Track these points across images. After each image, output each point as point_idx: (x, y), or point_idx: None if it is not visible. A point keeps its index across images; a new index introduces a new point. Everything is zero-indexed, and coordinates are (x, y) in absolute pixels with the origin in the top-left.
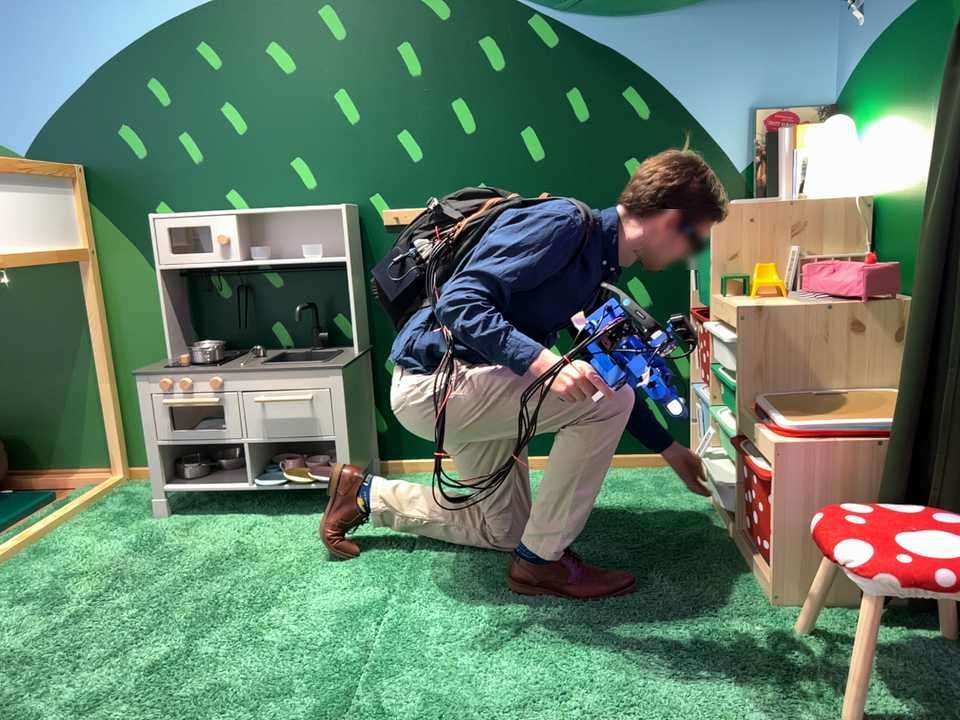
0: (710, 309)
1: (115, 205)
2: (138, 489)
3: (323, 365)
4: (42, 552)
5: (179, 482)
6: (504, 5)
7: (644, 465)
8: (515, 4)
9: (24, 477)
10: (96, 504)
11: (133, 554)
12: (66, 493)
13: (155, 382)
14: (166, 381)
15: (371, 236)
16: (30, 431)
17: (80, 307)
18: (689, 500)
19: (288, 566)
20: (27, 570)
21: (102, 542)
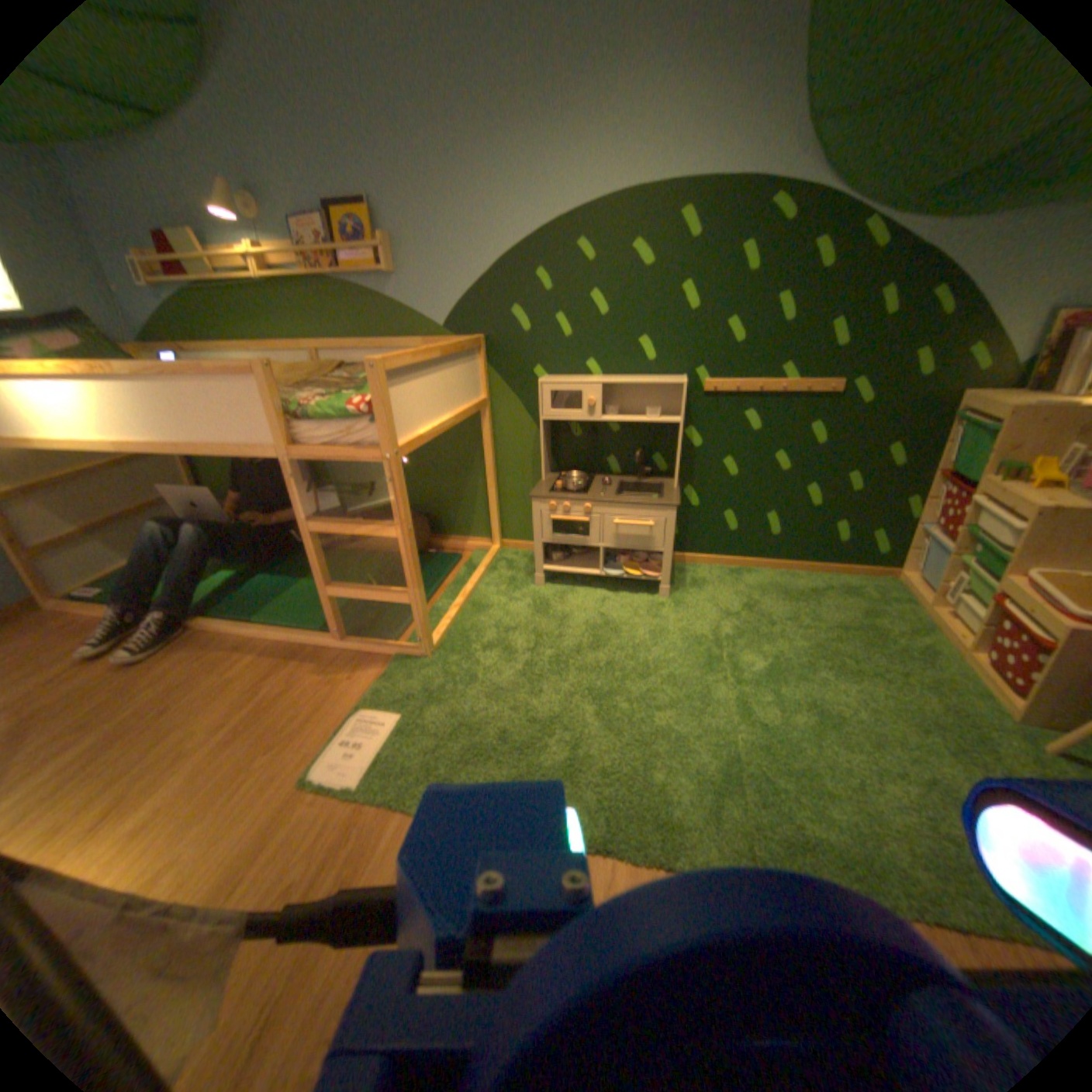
0: (985, 487)
1: (507, 364)
2: (513, 554)
3: (666, 501)
4: (481, 603)
5: (552, 561)
6: (850, 205)
7: (864, 572)
8: (861, 204)
9: (439, 538)
10: (493, 565)
11: (538, 611)
12: (467, 552)
13: (548, 502)
14: (555, 501)
15: (694, 397)
16: (442, 510)
17: (478, 435)
18: (911, 609)
19: (645, 634)
20: (480, 617)
21: (514, 599)
